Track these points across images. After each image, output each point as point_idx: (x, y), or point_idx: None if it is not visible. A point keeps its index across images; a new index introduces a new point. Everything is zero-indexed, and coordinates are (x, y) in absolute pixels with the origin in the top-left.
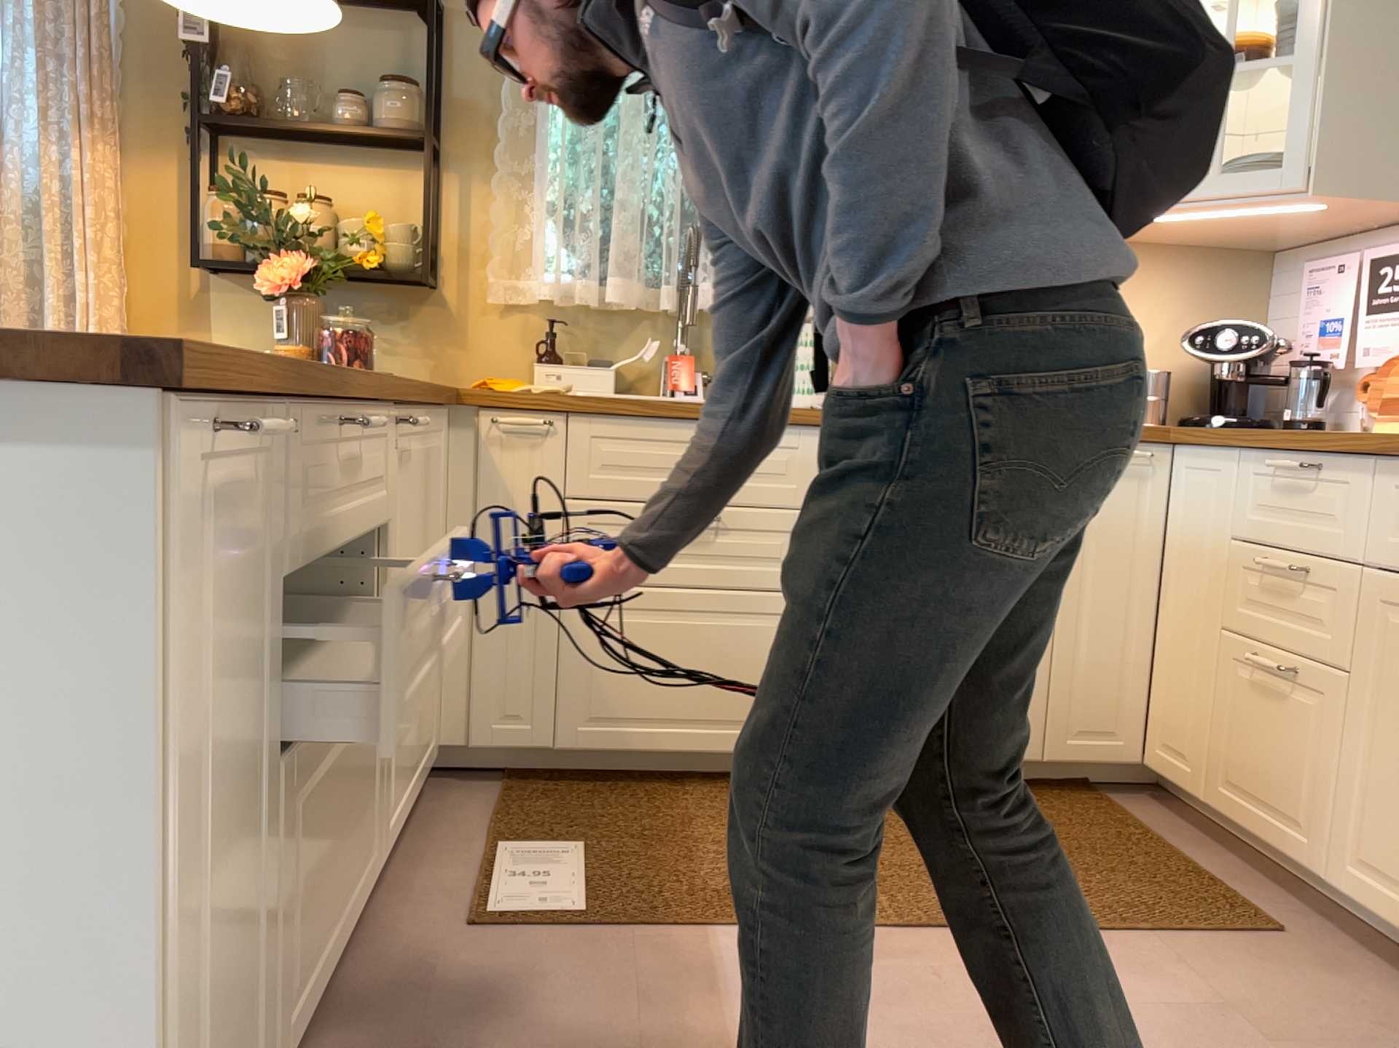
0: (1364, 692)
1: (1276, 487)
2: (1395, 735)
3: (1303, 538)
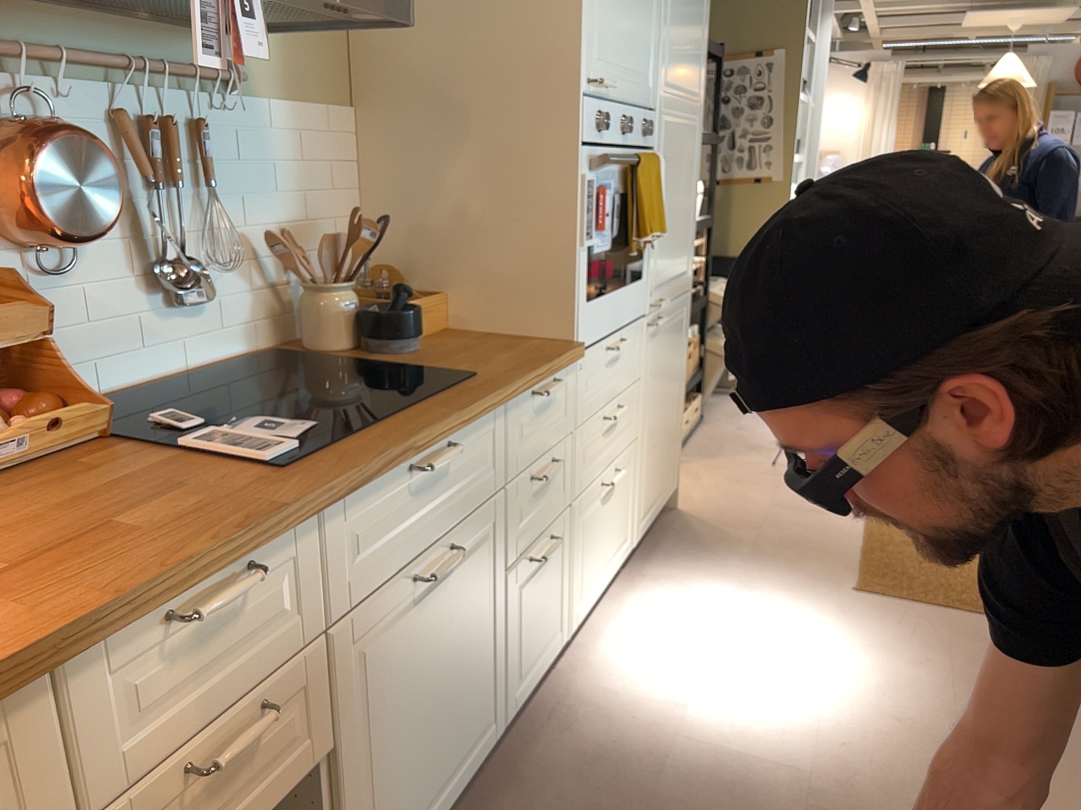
0: (350, 742)
1: (168, 655)
2: (381, 737)
3: (242, 676)
